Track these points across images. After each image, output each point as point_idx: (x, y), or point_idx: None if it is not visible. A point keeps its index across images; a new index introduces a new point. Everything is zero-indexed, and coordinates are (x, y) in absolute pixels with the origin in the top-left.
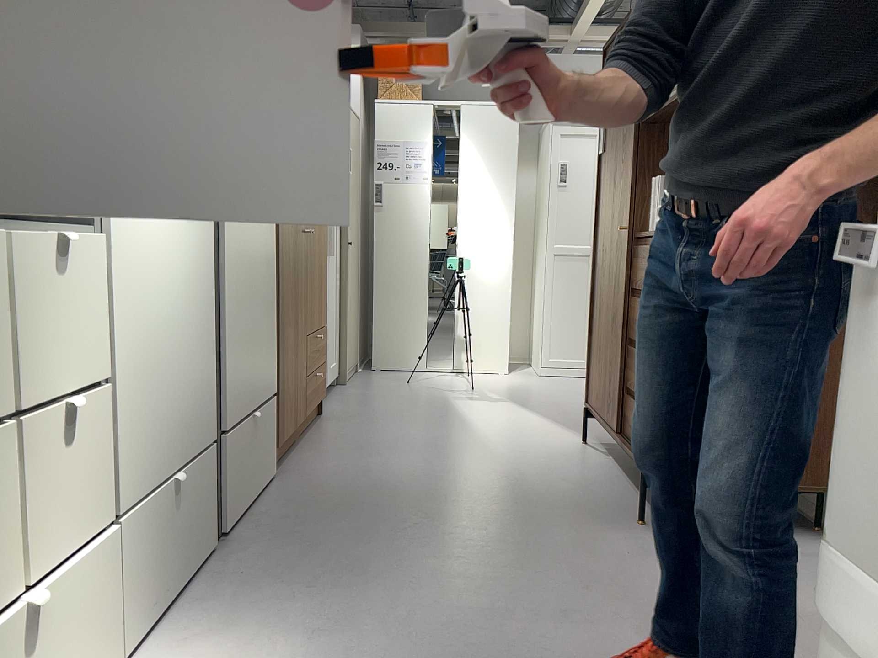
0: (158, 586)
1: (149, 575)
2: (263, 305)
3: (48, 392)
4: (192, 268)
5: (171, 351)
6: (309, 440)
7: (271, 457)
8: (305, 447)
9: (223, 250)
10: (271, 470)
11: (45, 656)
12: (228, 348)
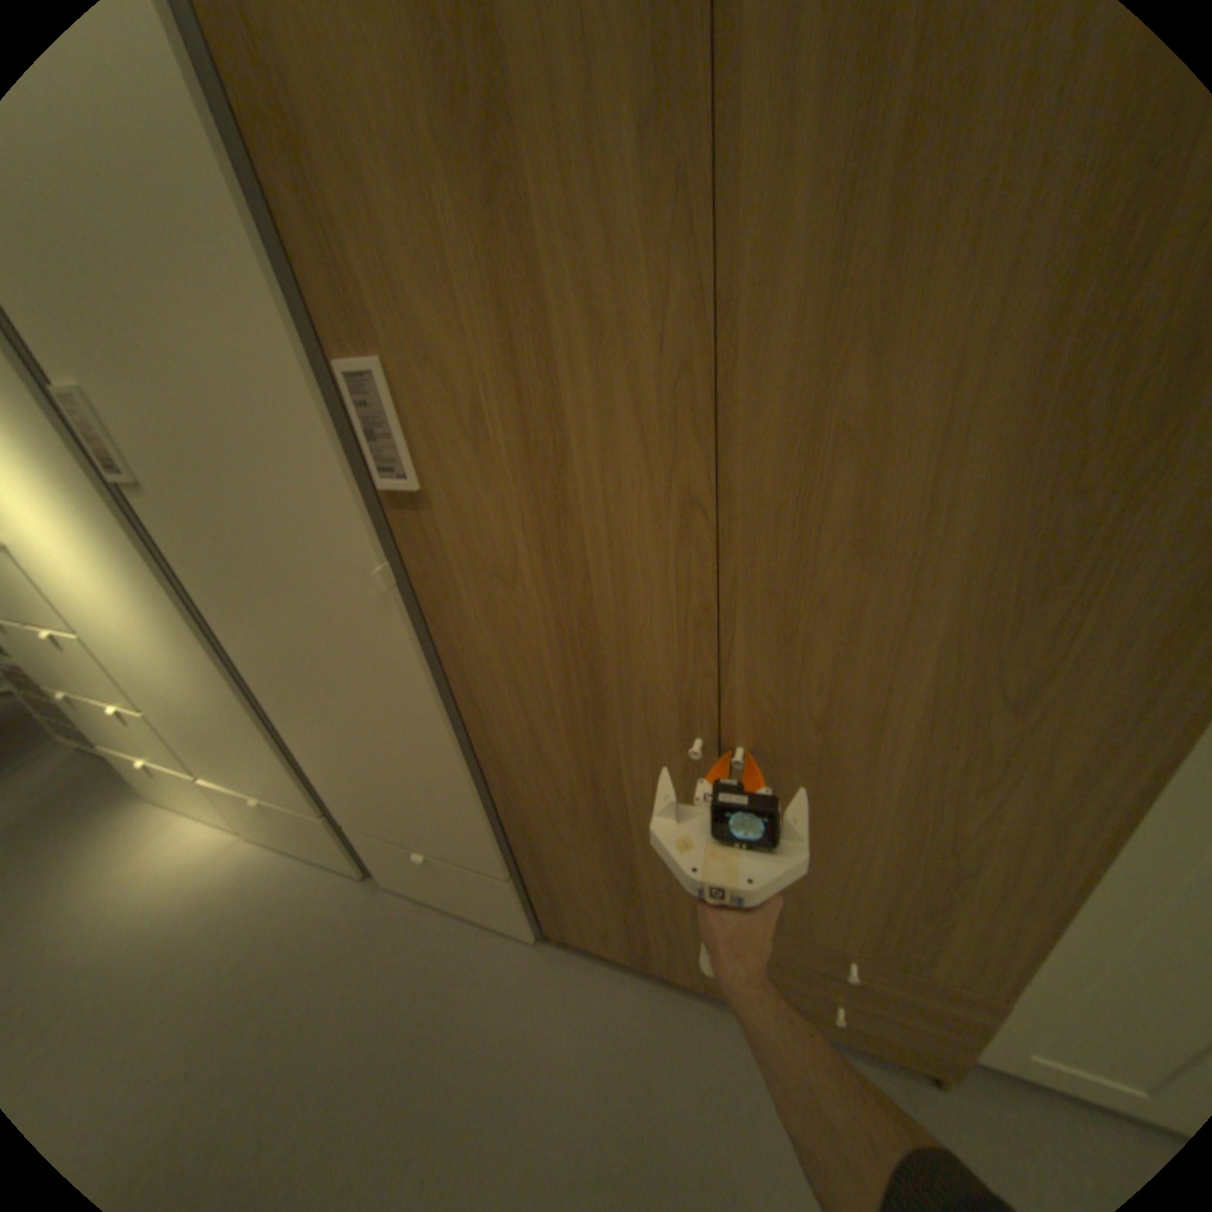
0: (265, 835)
1: (249, 824)
2: (414, 775)
3: (102, 700)
4: (198, 683)
5: (203, 728)
6: (723, 1027)
7: (507, 922)
8: (679, 1013)
9: (250, 682)
10: (511, 931)
11: (174, 789)
12: (313, 770)
